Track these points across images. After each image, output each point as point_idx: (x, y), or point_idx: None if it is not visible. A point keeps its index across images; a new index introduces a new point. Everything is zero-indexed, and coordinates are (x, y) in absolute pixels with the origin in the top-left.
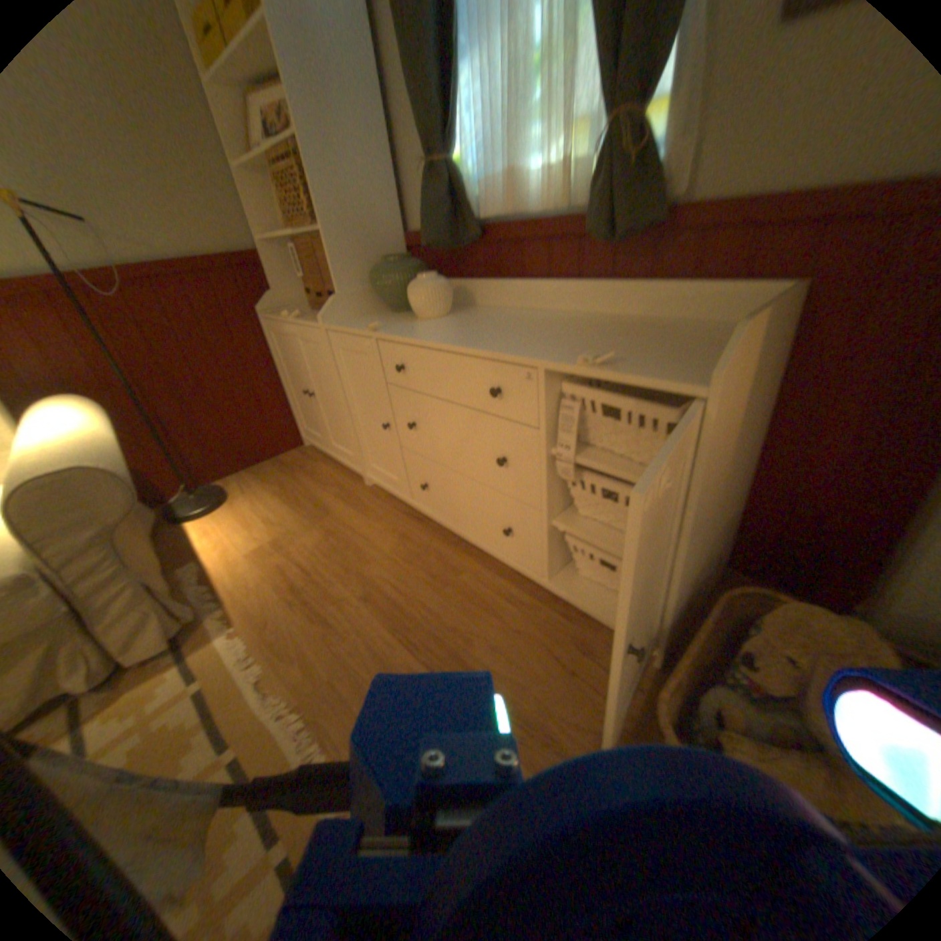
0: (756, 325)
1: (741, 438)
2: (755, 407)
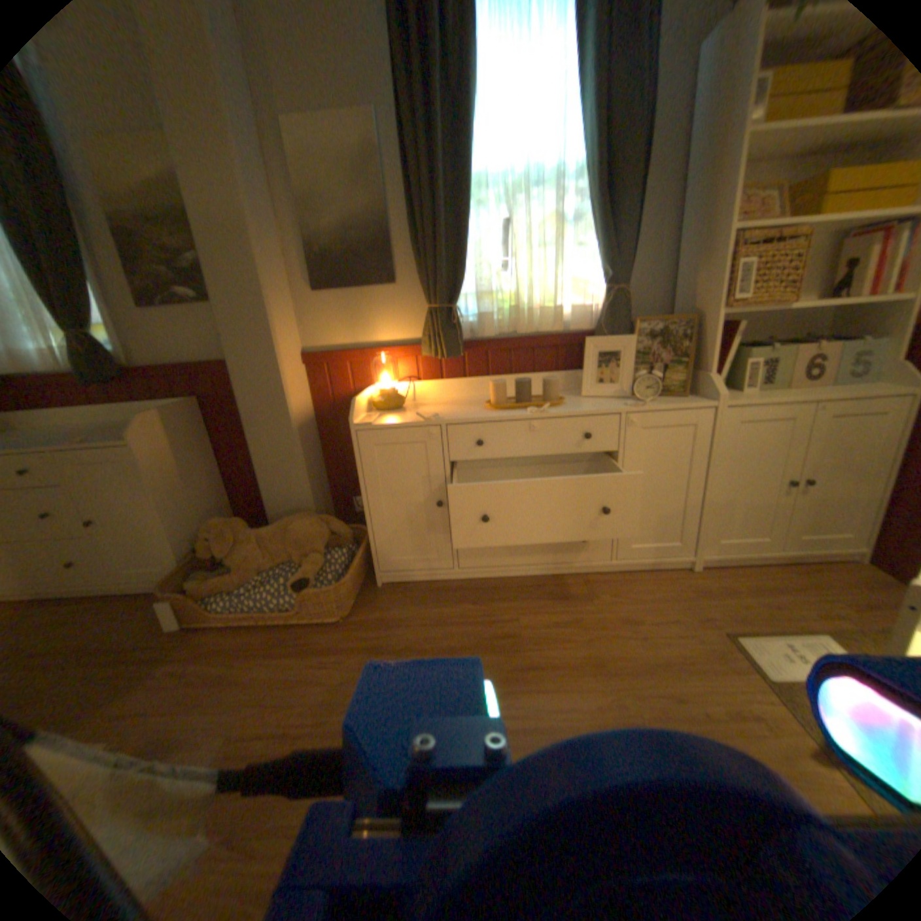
0: (143, 416)
1: (179, 463)
2: (183, 450)
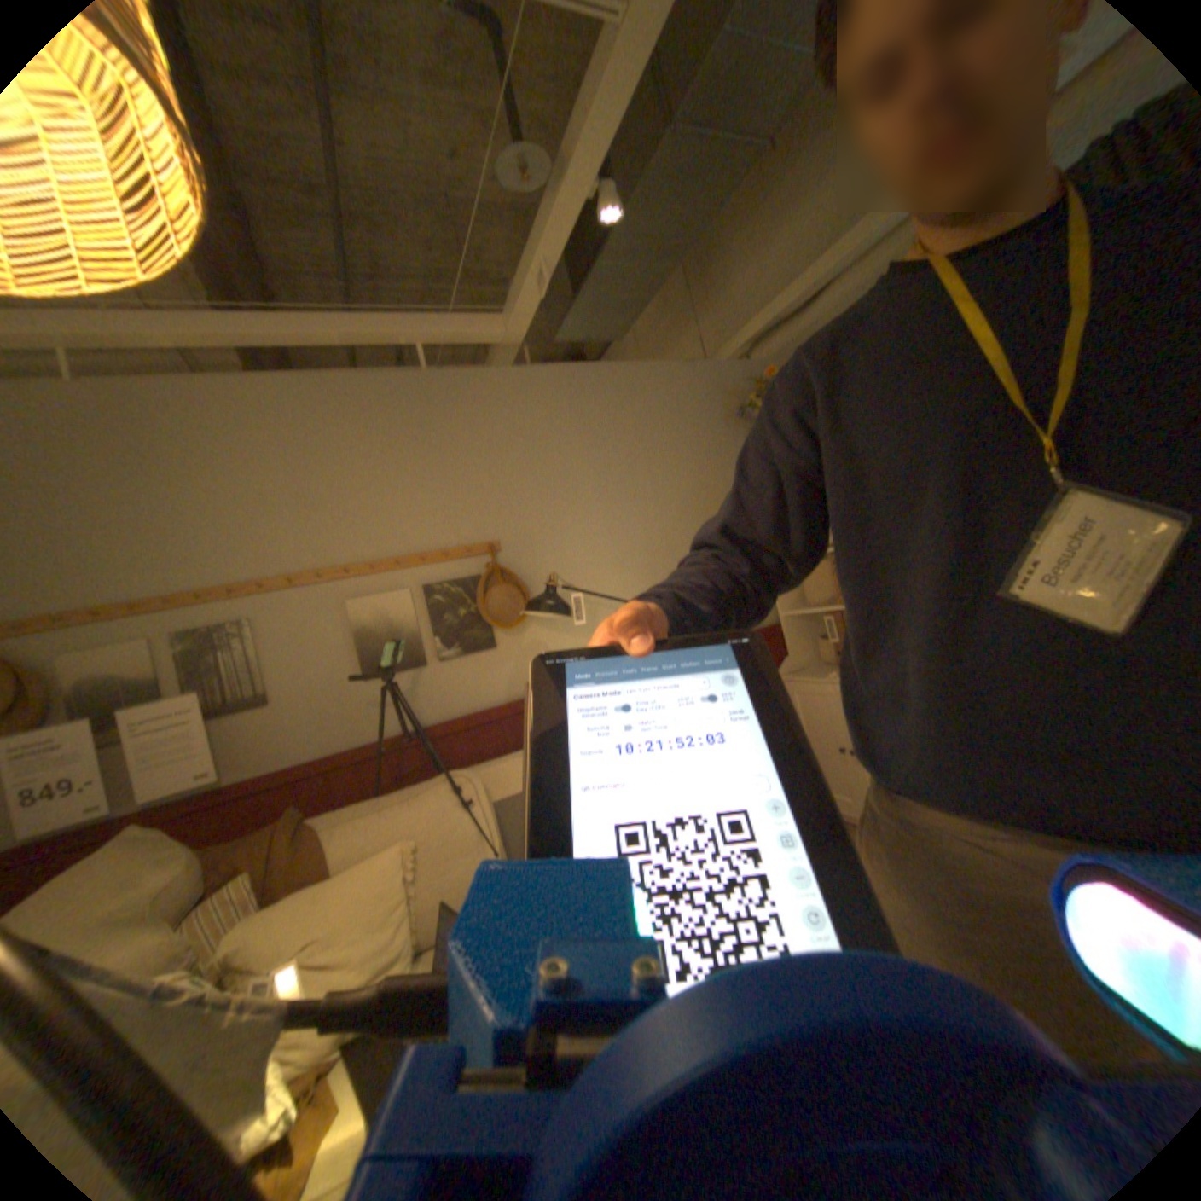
0: None
1: None
2: None
